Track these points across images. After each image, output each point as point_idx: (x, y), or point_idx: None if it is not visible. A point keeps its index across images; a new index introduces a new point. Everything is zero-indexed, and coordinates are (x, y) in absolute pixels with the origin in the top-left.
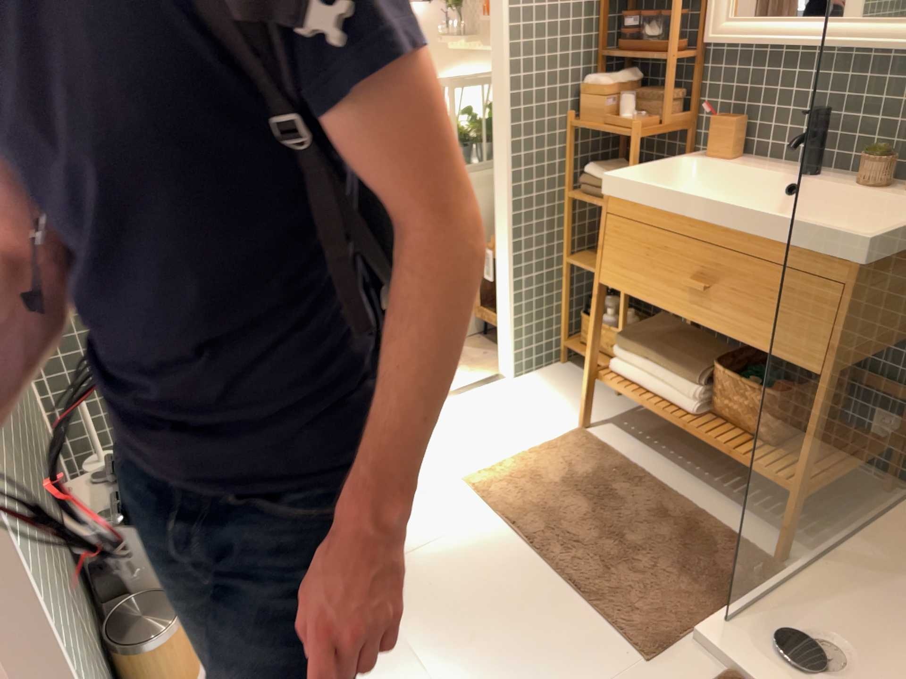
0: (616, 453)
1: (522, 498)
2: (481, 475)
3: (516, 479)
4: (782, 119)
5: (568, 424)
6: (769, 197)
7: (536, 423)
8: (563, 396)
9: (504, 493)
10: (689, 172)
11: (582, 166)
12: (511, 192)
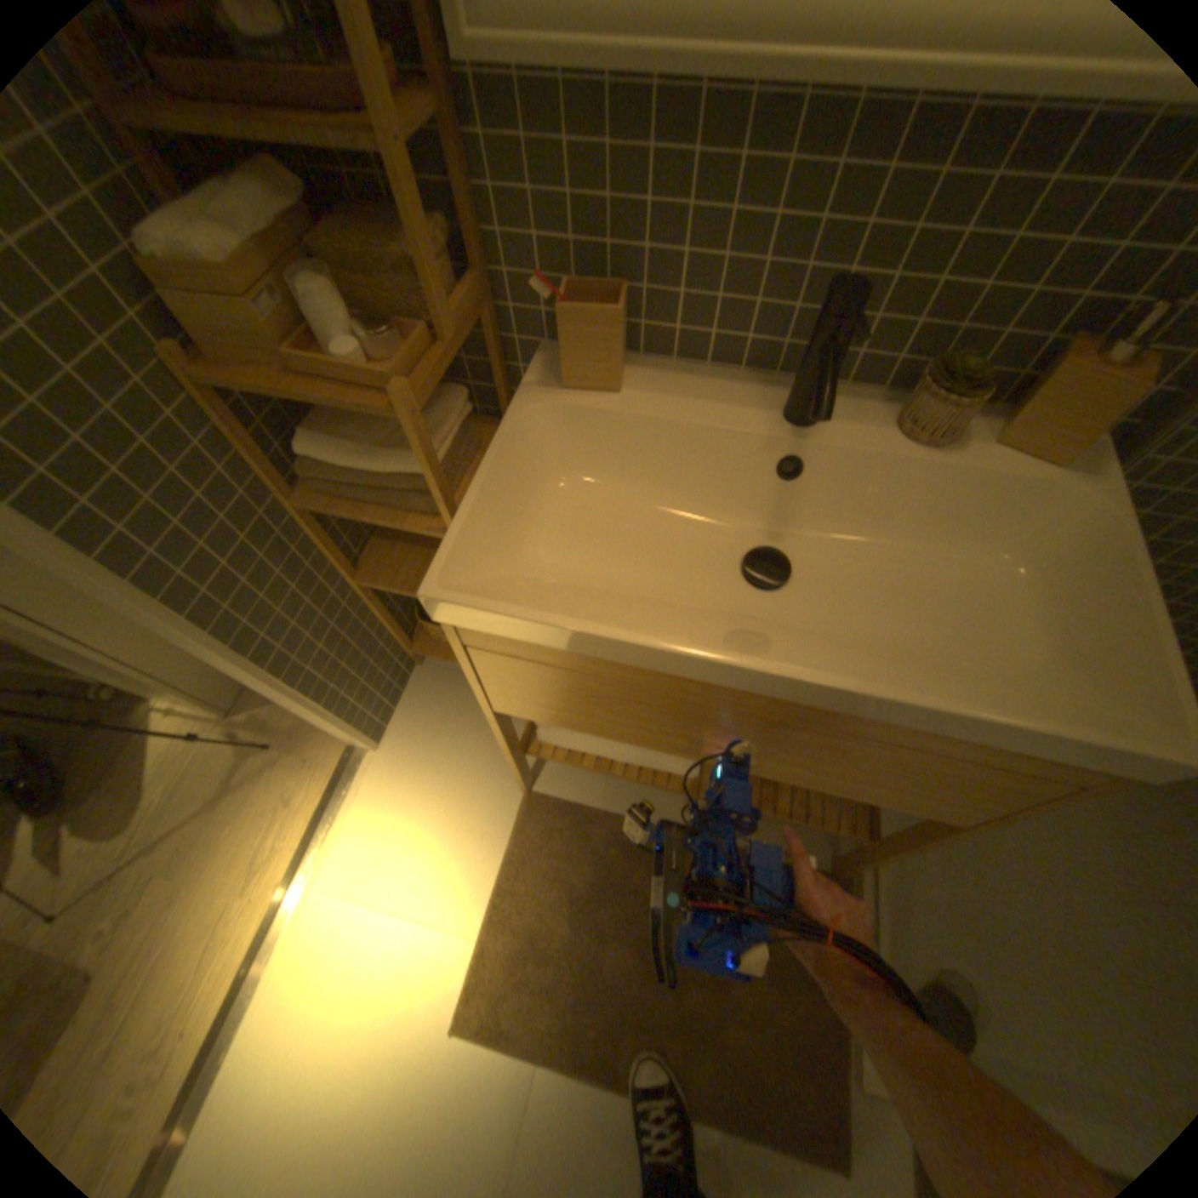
0: (592, 816)
1: (543, 1003)
2: (464, 1001)
3: (513, 972)
4: (710, 275)
5: (503, 800)
6: (729, 465)
7: (462, 822)
8: (460, 737)
9: (516, 1013)
10: (544, 437)
11: (268, 427)
12: (155, 610)
